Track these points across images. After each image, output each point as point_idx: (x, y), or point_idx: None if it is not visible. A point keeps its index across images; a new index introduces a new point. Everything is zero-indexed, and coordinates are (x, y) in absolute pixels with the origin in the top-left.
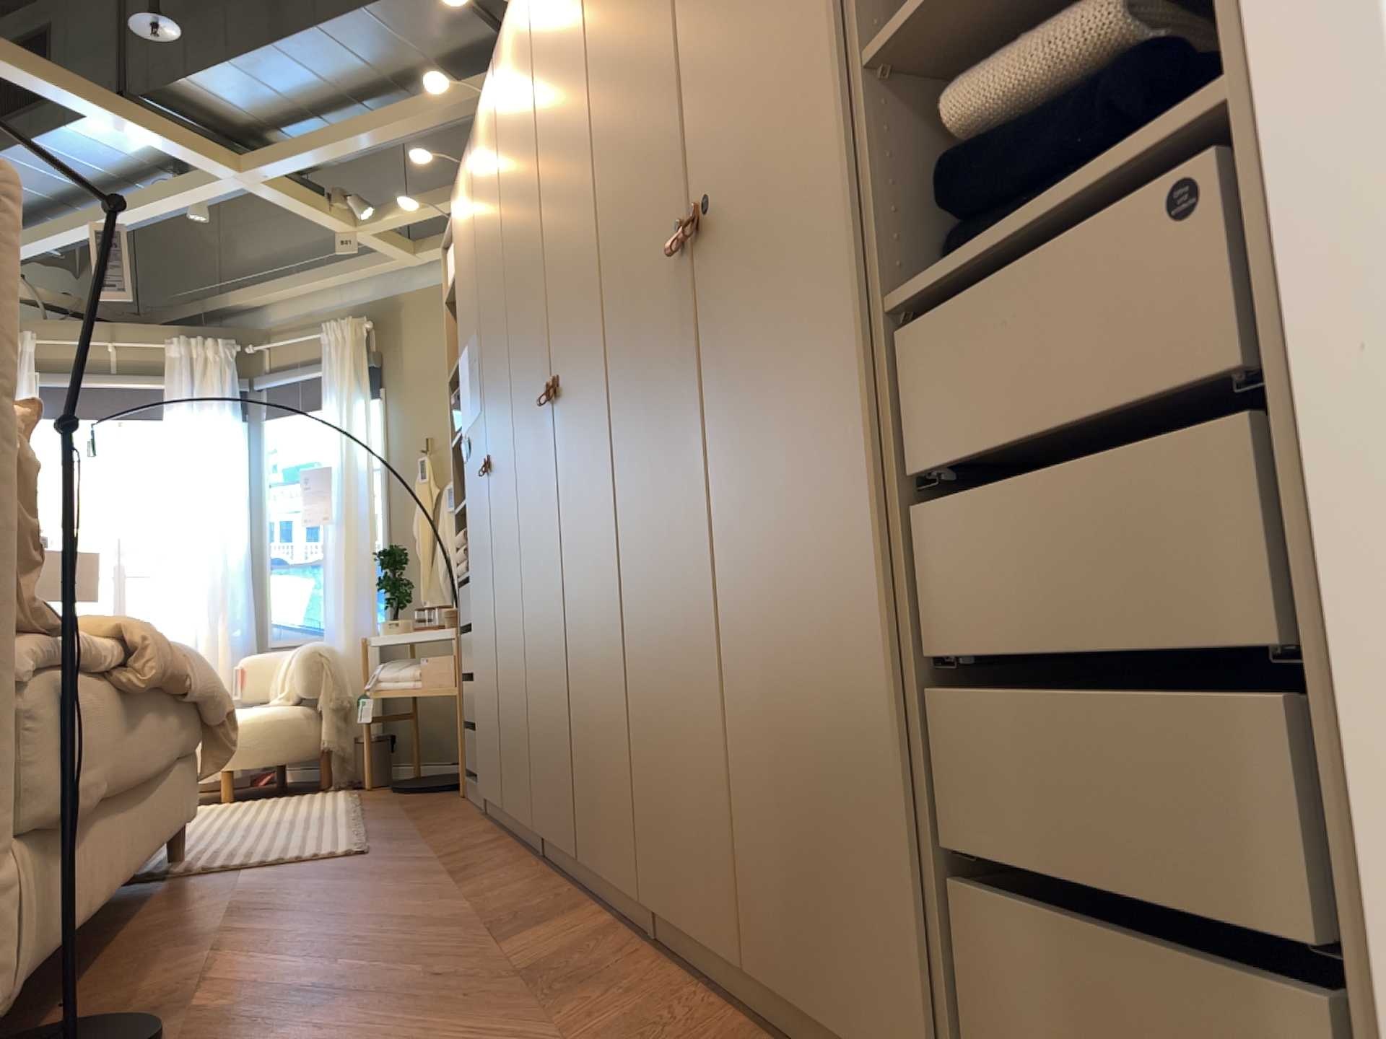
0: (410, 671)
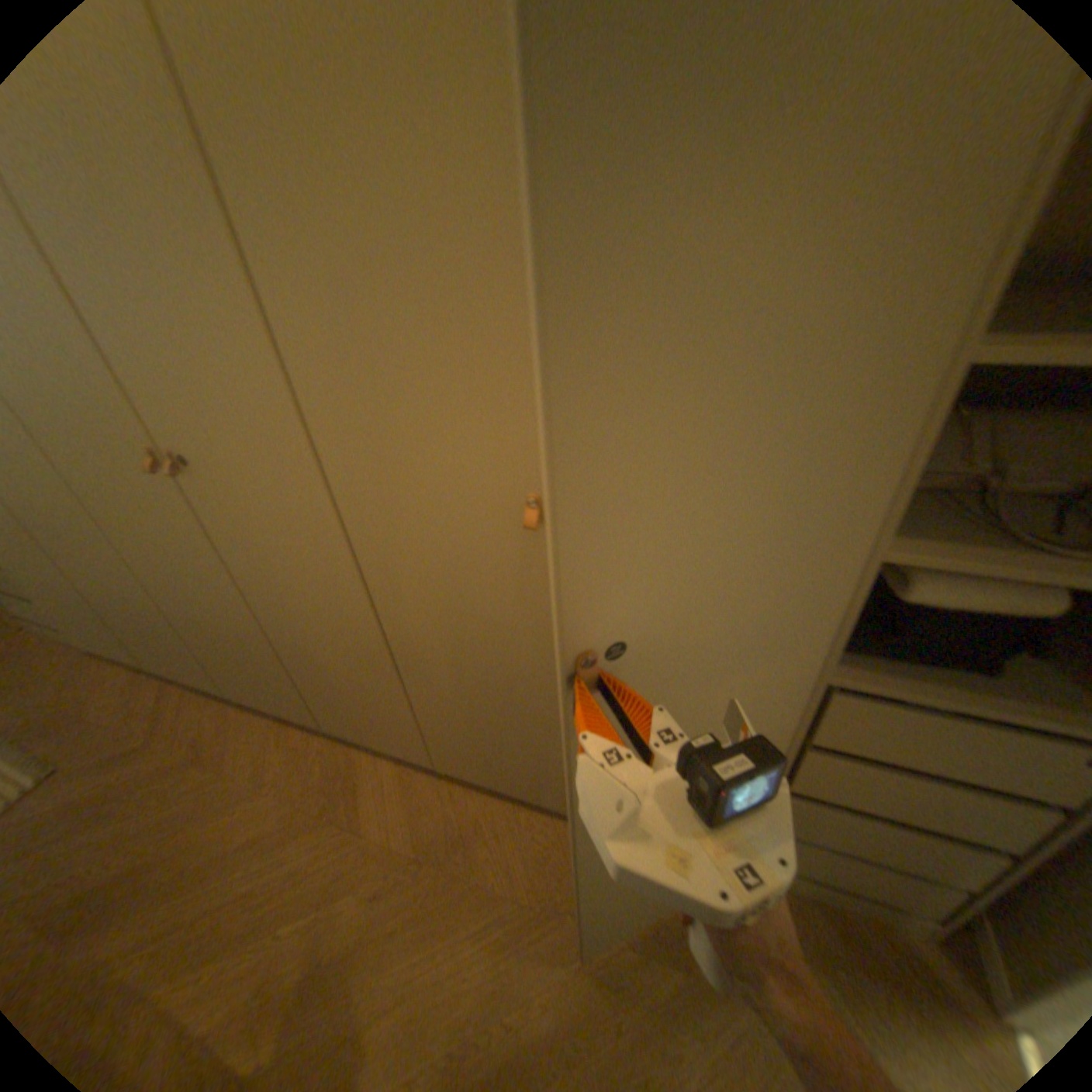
0: None
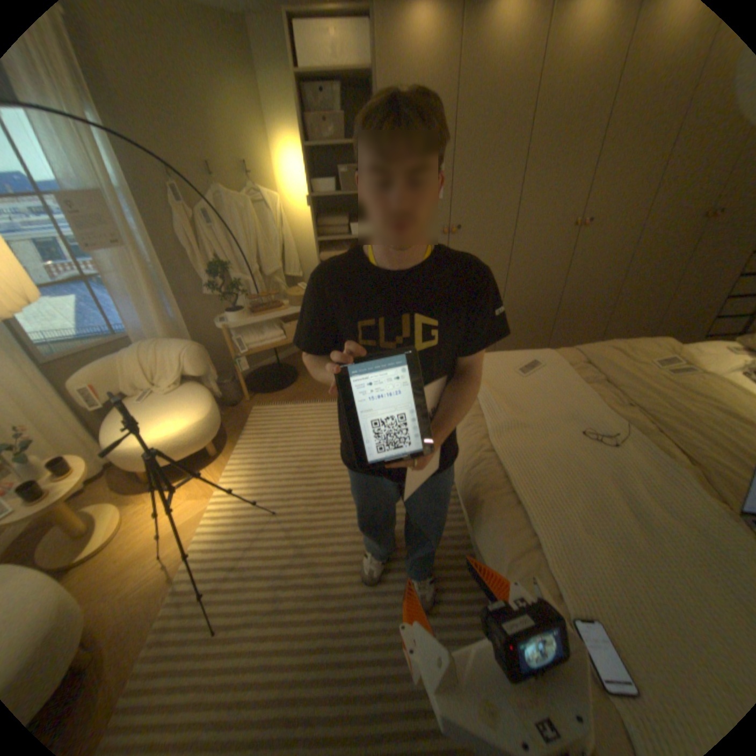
0: (268, 337)
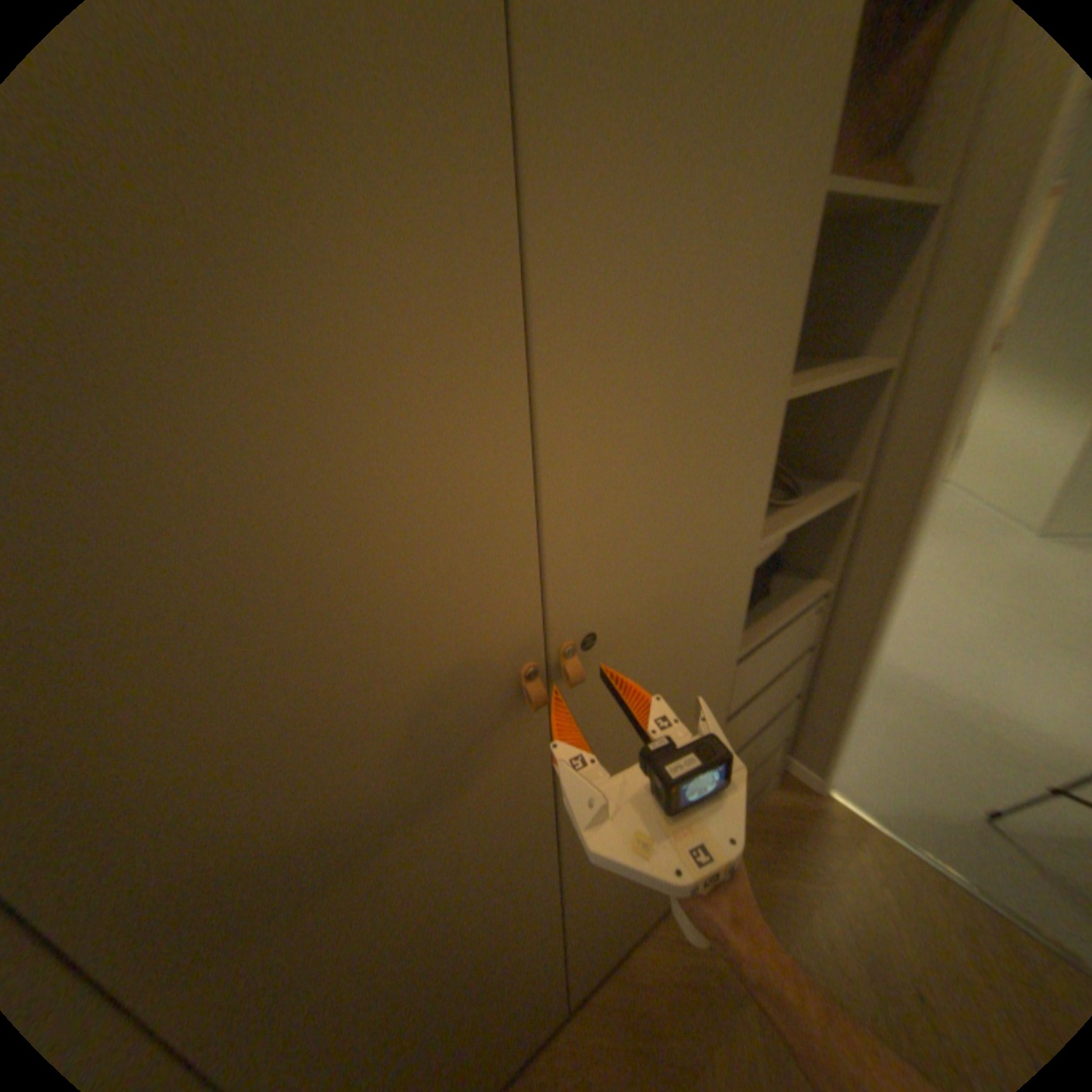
0: None
